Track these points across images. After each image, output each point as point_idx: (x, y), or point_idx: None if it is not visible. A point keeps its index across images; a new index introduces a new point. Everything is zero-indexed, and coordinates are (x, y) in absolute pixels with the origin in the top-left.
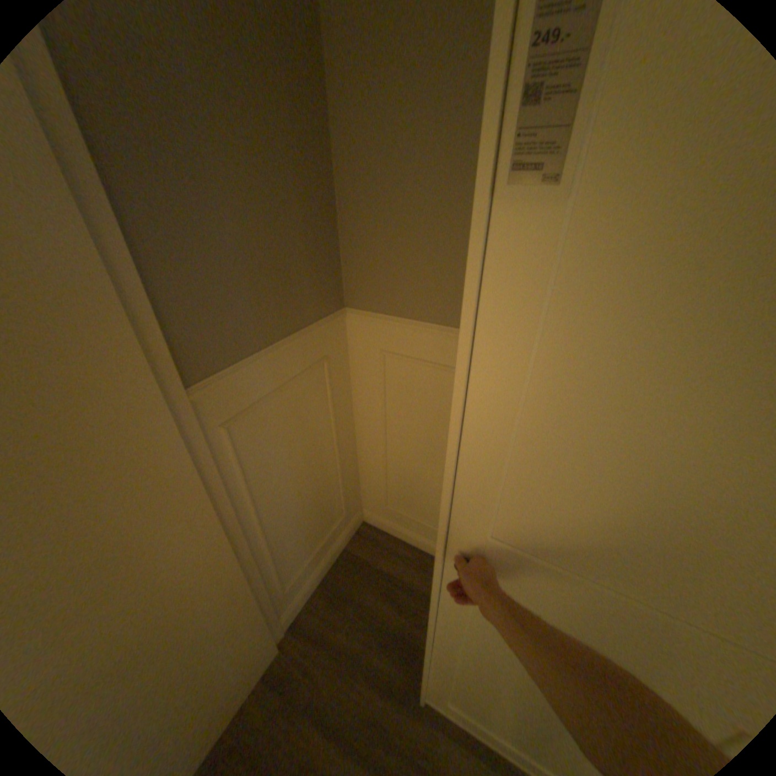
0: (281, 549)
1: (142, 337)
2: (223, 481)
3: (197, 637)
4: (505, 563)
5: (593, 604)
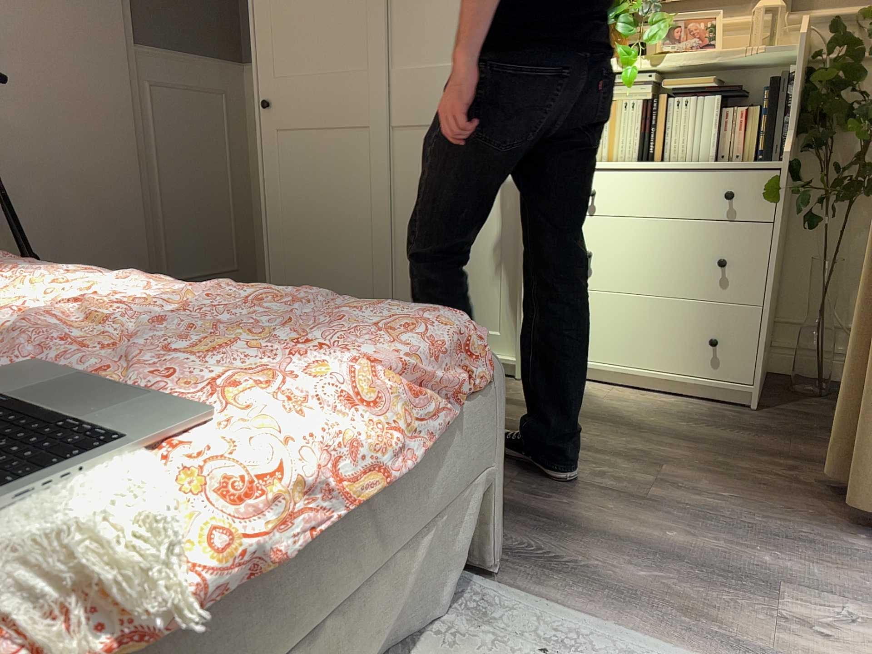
0: (175, 229)
1: (125, 5)
2: (145, 118)
3: (110, 214)
4: (281, 87)
5: (310, 85)
